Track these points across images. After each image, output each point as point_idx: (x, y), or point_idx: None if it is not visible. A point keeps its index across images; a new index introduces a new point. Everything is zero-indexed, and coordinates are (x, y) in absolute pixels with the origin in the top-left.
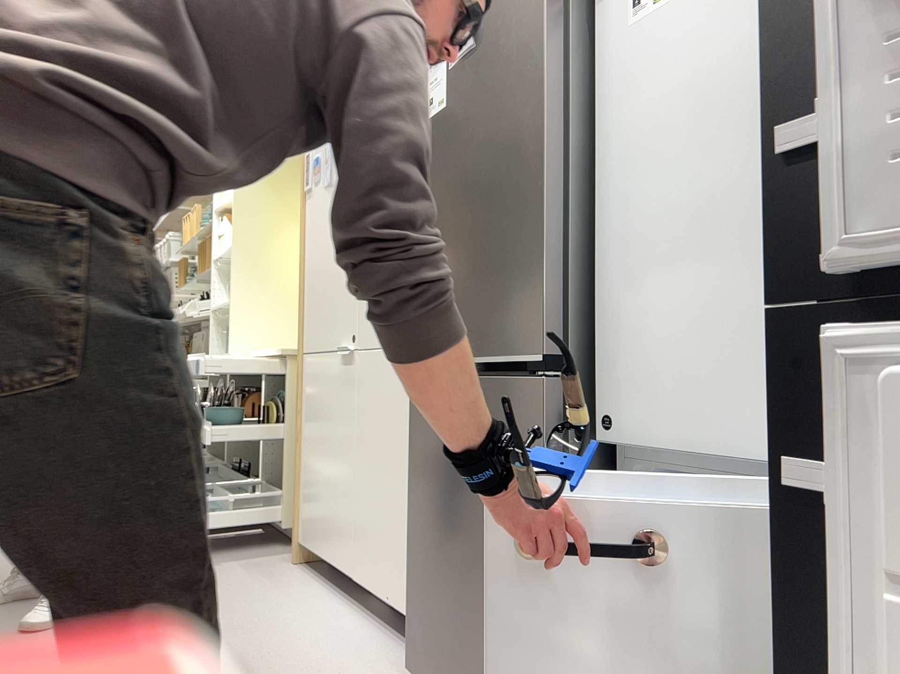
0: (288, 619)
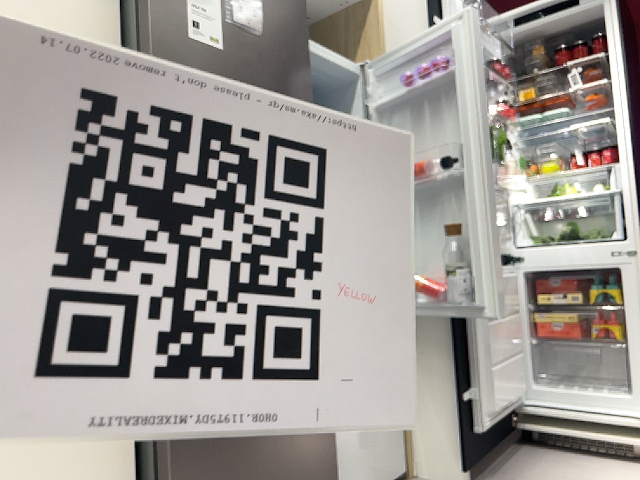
0: None
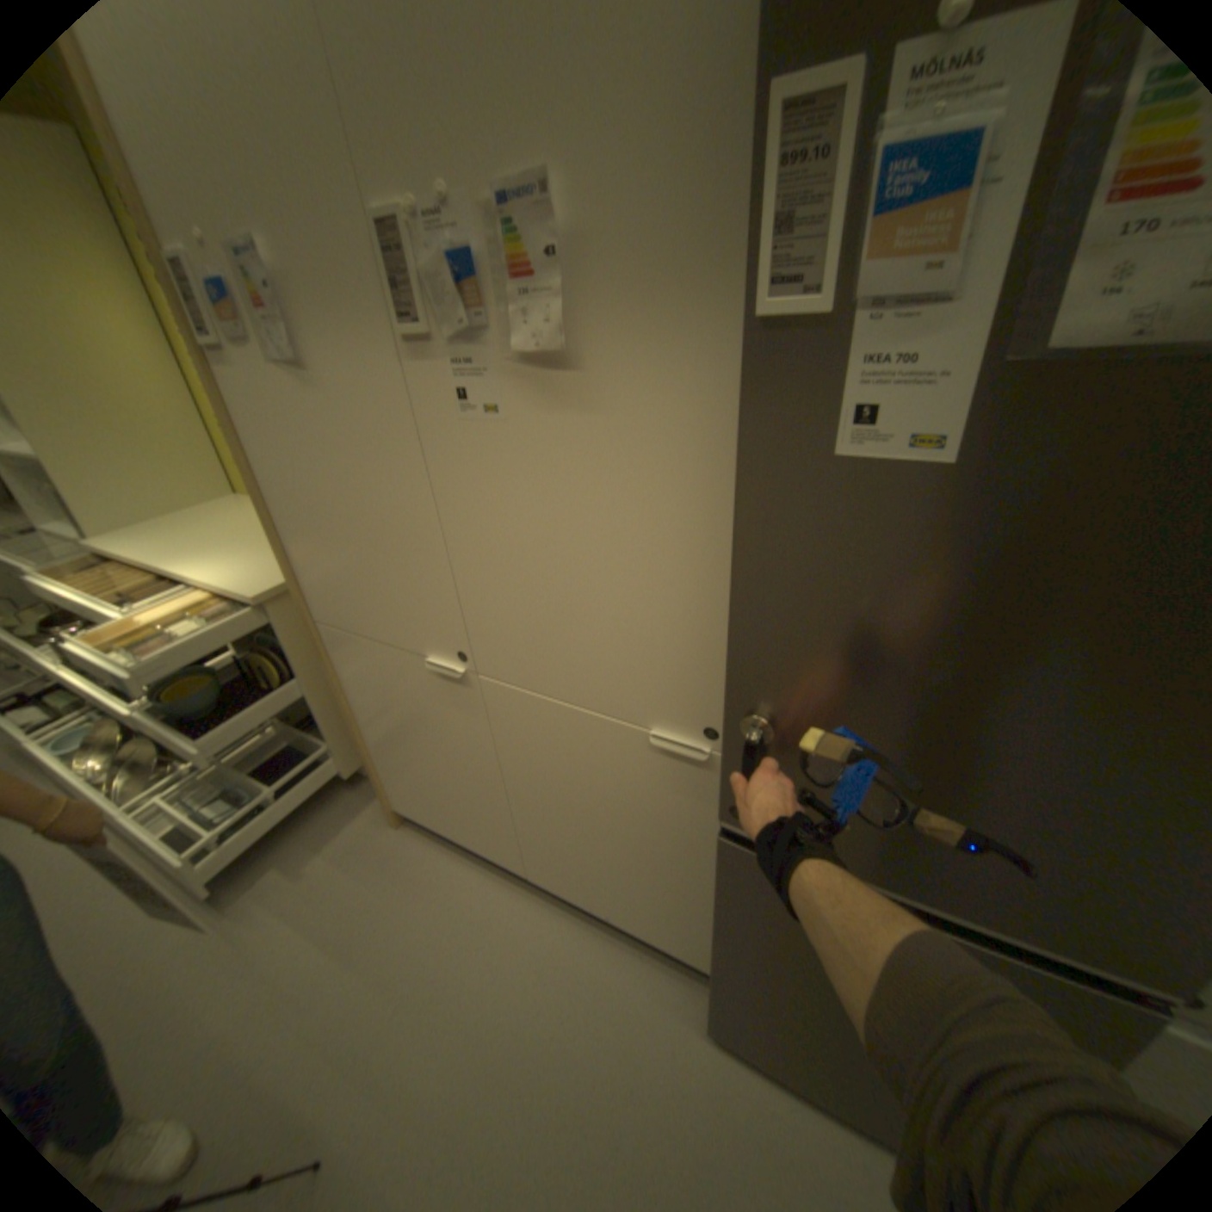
0: (483, 962)
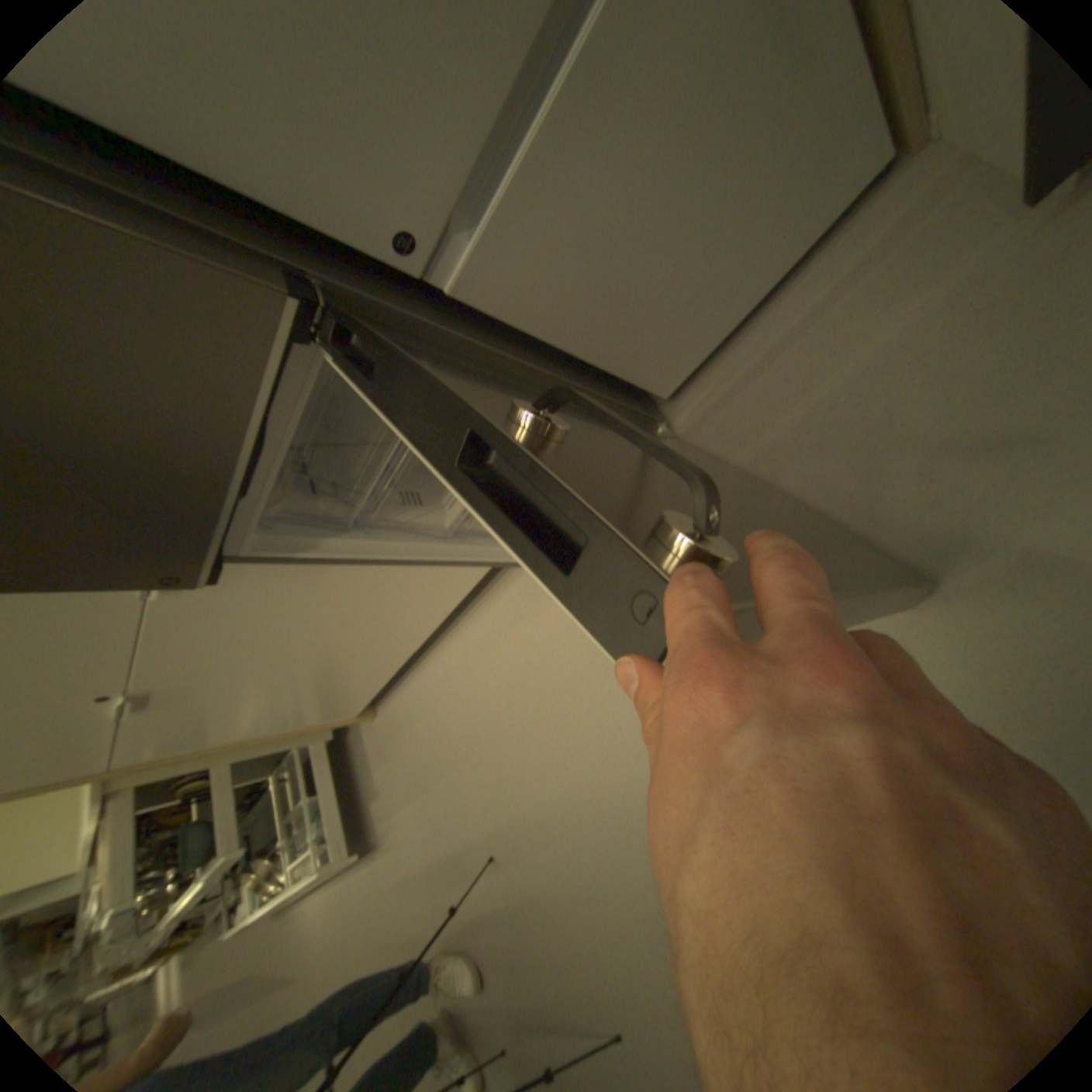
0: (454, 703)
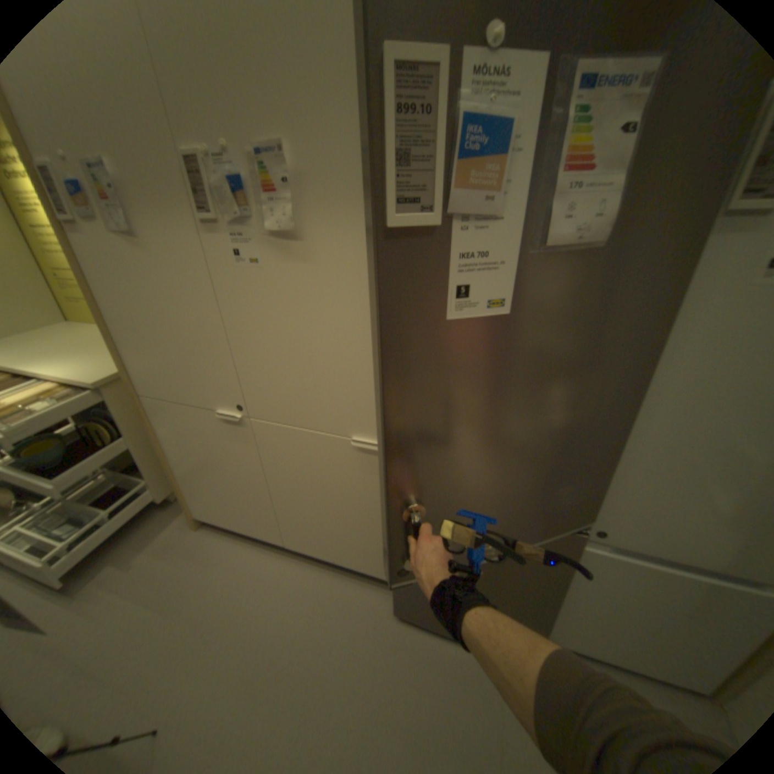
0: (258, 599)
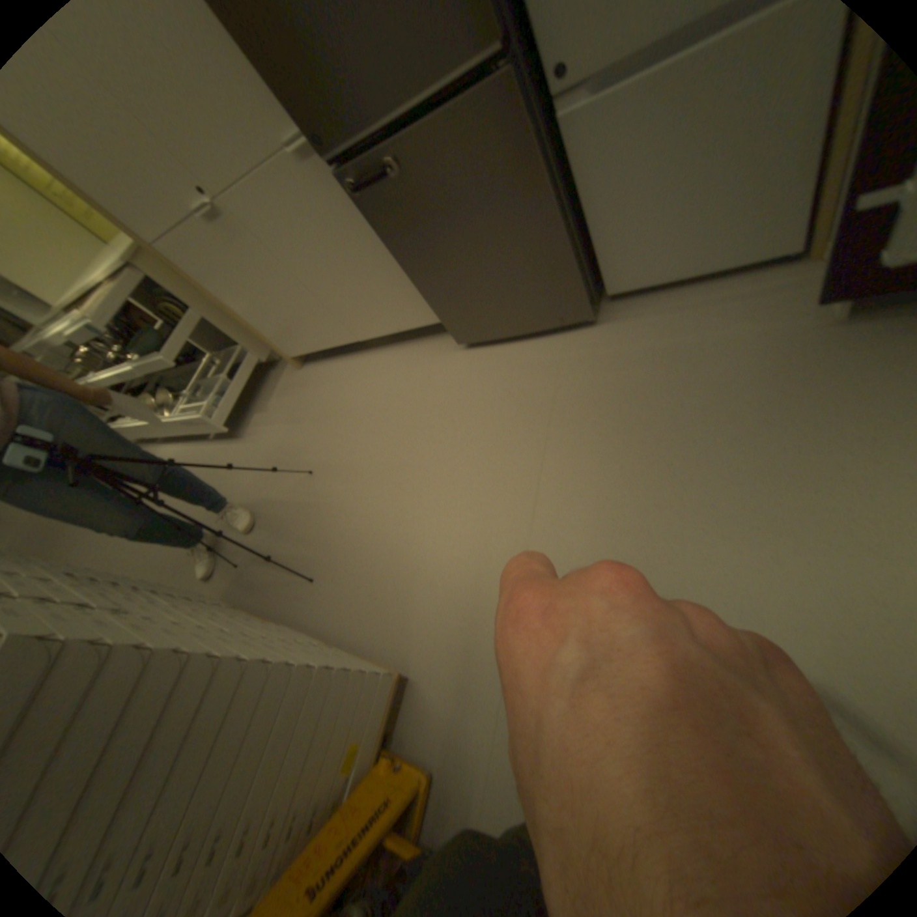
0: (355, 385)
